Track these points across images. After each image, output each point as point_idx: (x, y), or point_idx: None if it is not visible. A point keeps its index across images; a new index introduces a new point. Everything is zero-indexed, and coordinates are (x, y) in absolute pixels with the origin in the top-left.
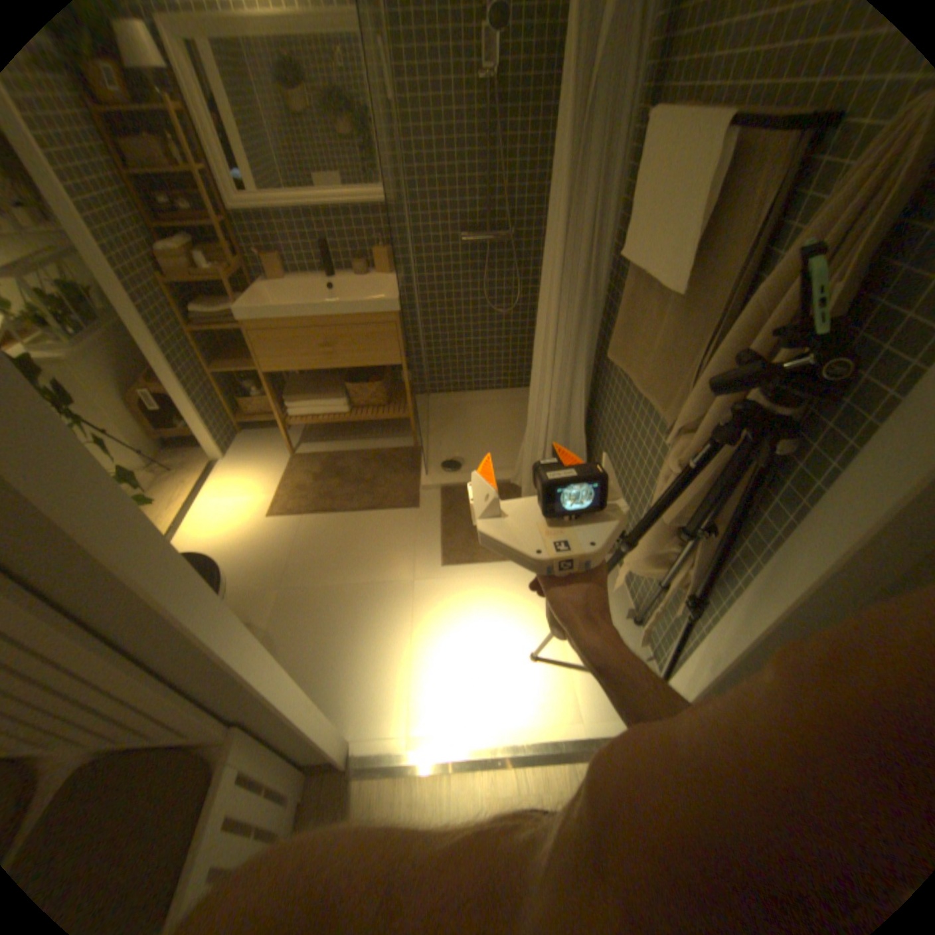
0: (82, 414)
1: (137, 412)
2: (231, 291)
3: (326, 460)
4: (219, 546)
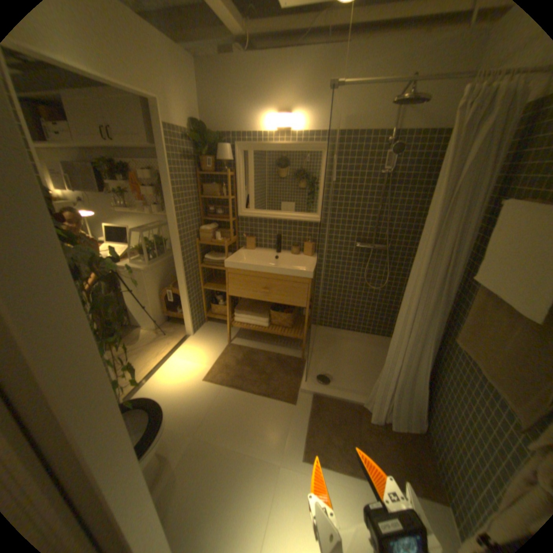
0: (137, 296)
1: (160, 300)
2: (226, 252)
3: (244, 352)
4: (169, 392)
